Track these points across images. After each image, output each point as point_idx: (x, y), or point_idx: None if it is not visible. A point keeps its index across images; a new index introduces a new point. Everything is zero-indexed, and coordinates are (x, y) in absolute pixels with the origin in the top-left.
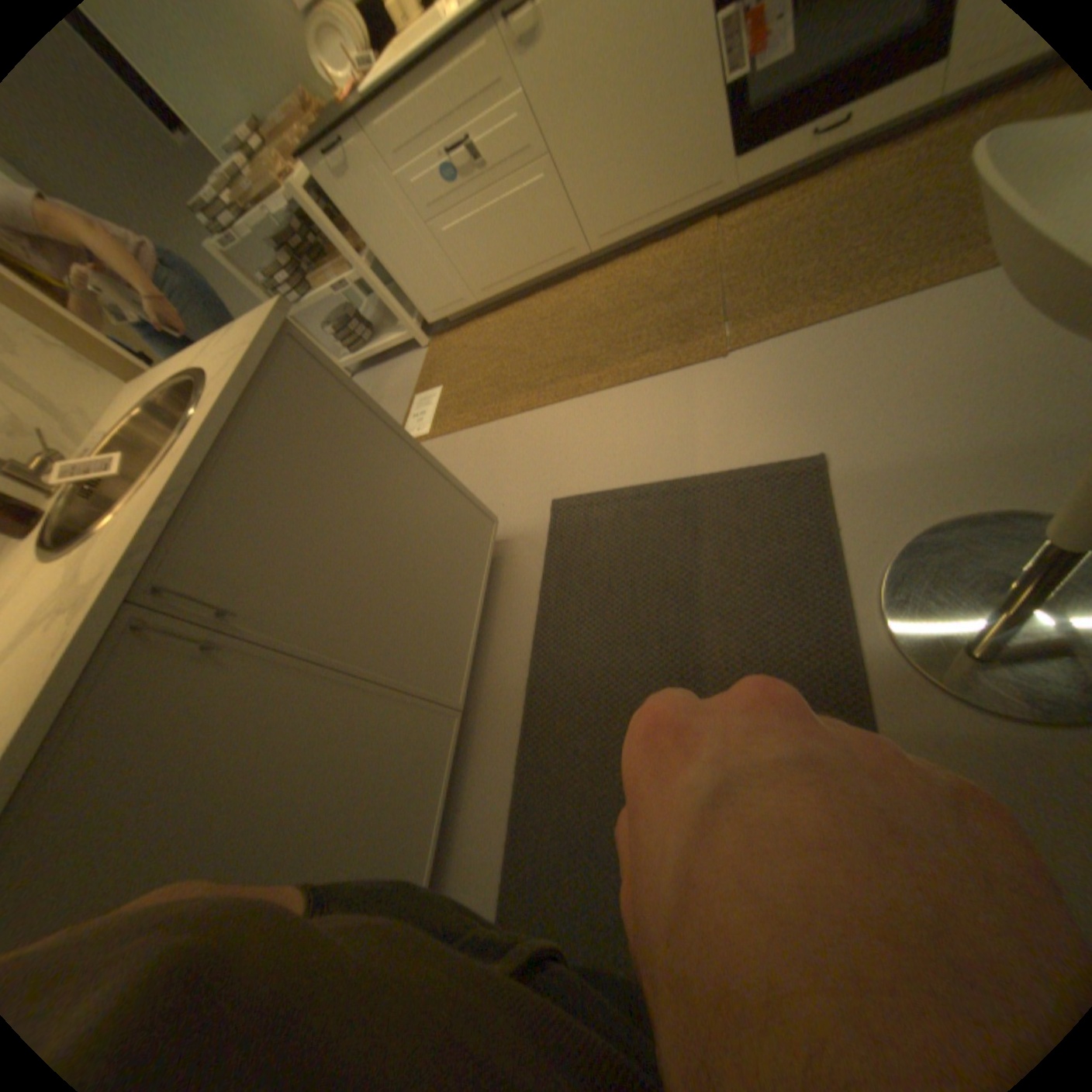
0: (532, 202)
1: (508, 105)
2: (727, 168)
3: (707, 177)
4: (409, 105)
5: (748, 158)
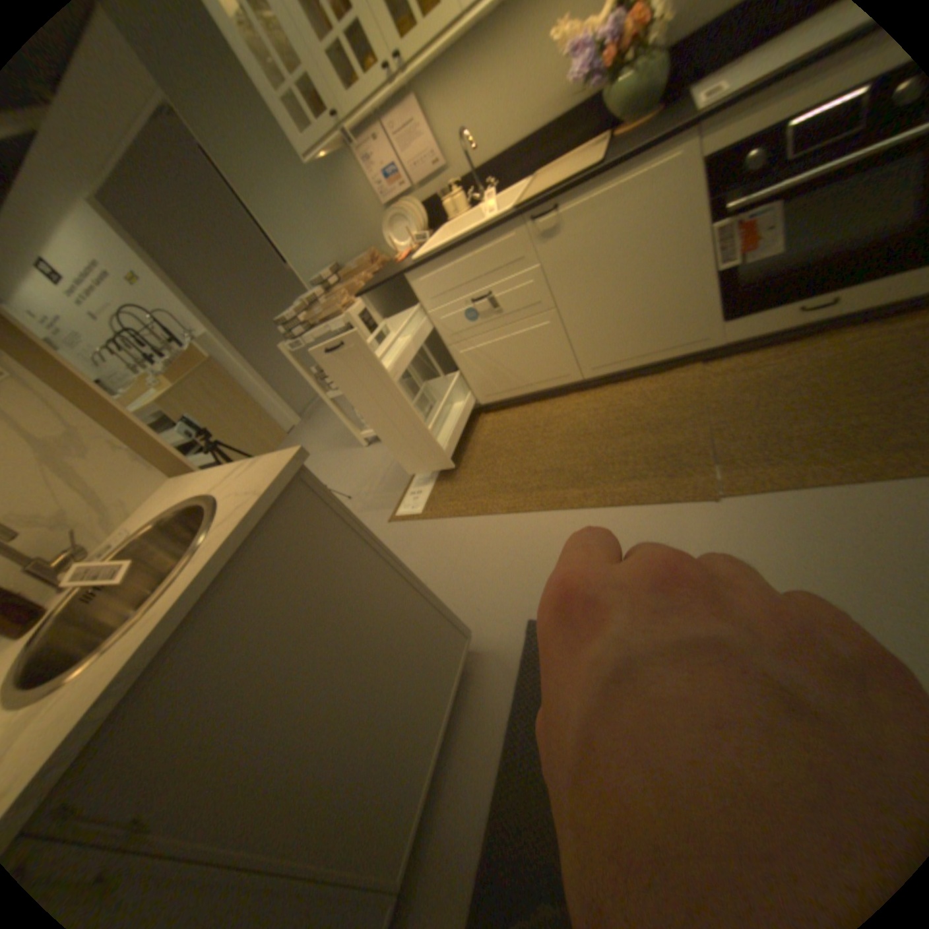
0: (536, 340)
1: (526, 275)
2: (714, 330)
3: (695, 335)
4: (448, 270)
5: (734, 324)
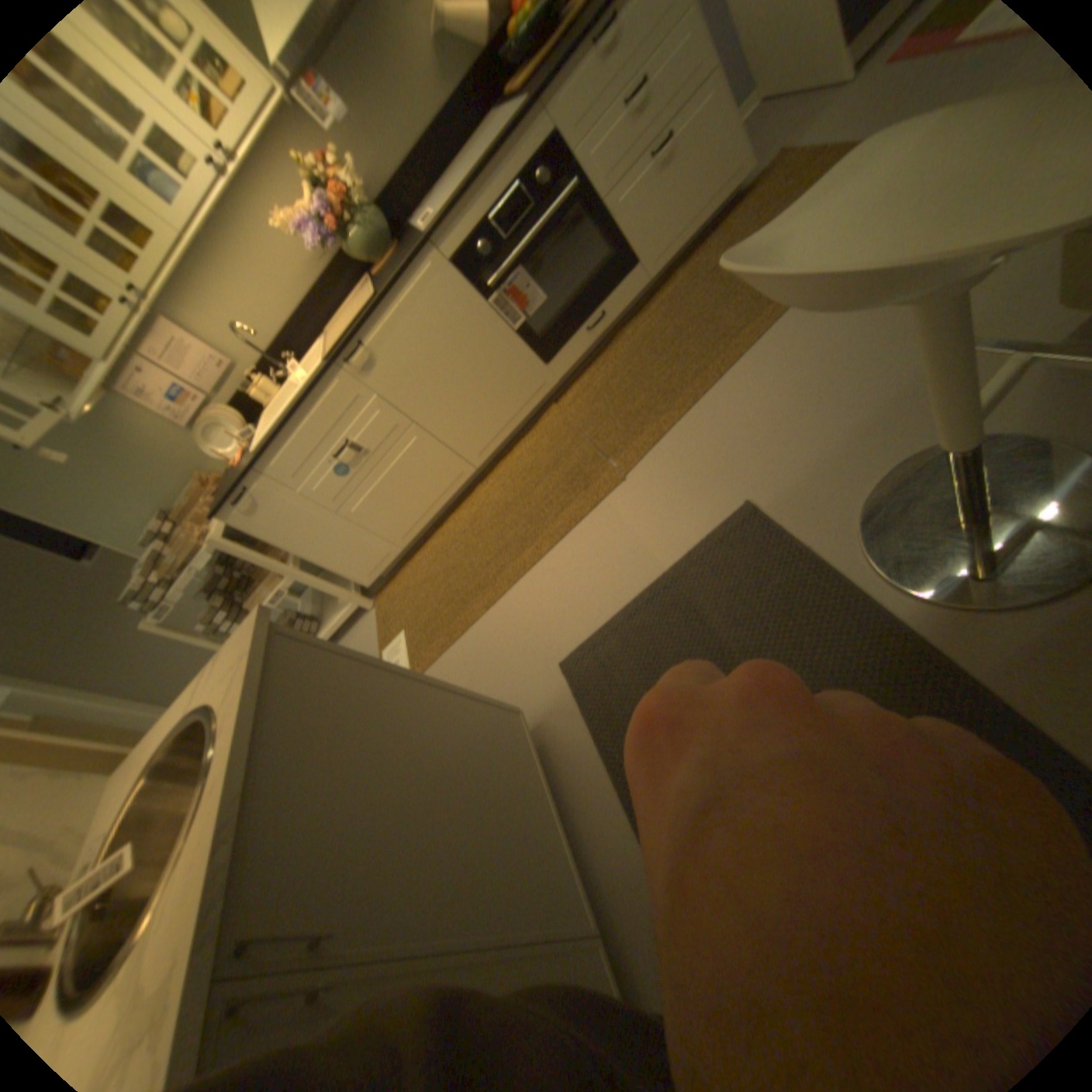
0: (417, 457)
1: (372, 406)
2: (545, 372)
3: (535, 384)
4: (297, 439)
5: (556, 360)
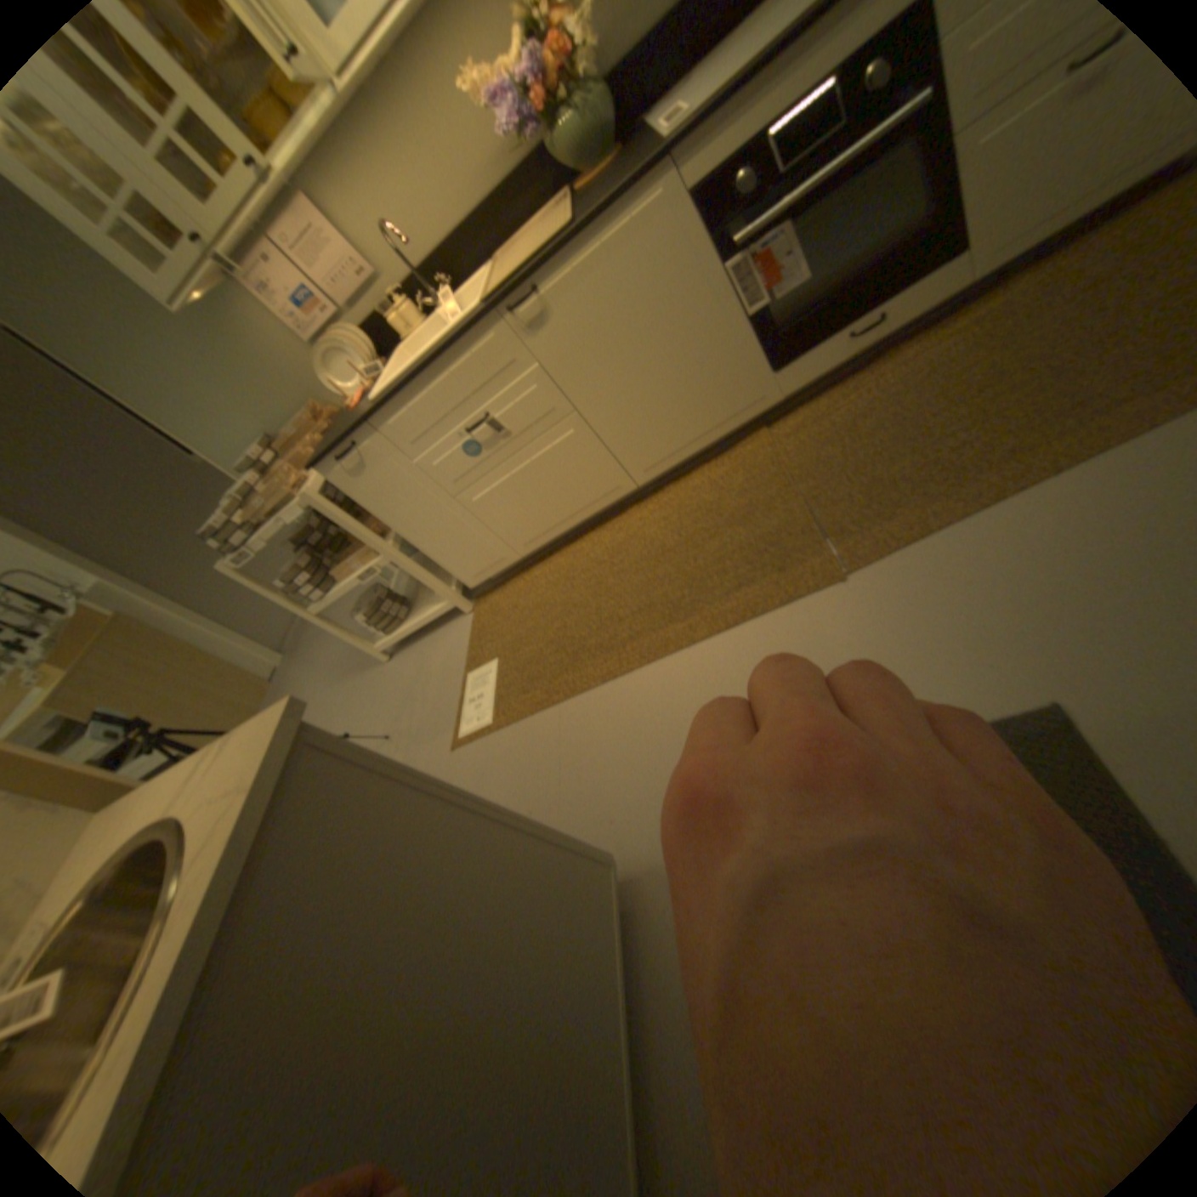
0: (568, 457)
1: (528, 381)
2: (768, 385)
3: (750, 398)
4: (426, 402)
5: (788, 372)
